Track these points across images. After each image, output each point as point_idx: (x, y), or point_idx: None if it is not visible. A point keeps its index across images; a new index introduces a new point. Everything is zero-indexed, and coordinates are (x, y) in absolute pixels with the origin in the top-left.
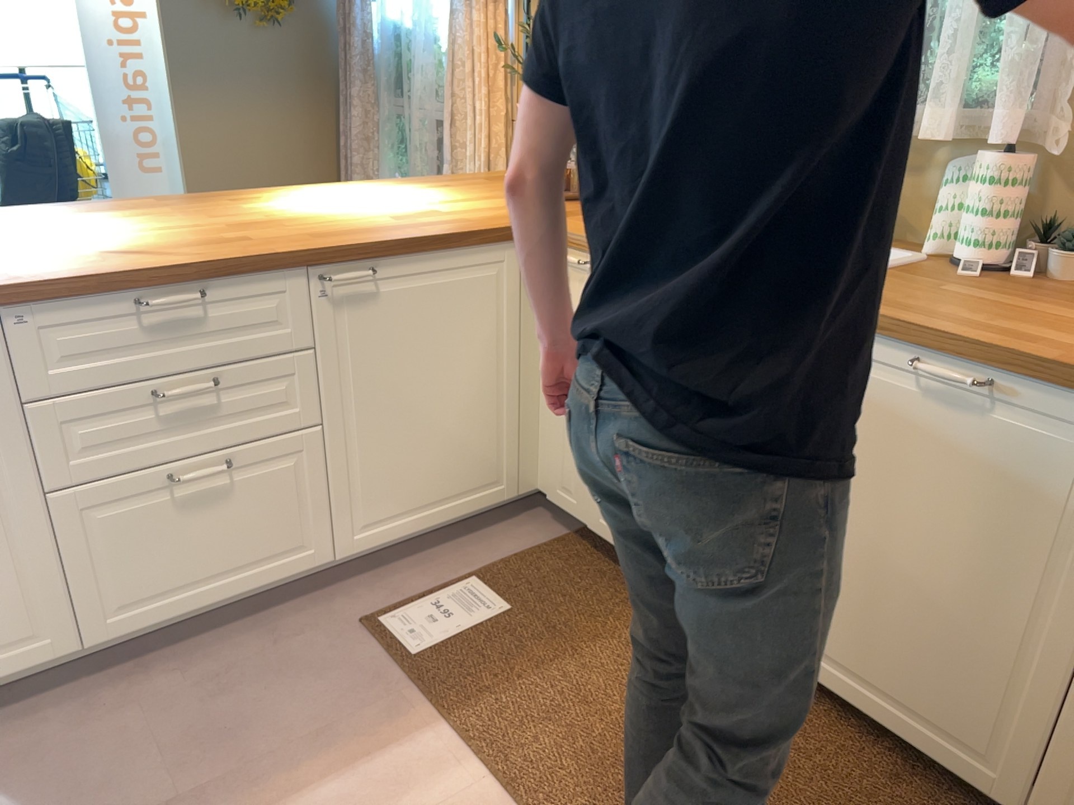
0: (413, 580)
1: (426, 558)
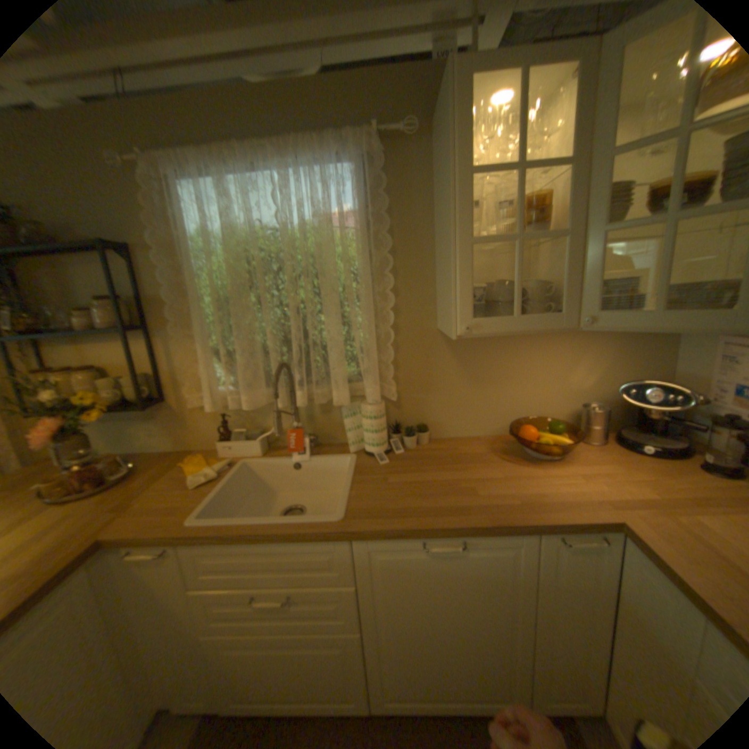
0: None
1: None
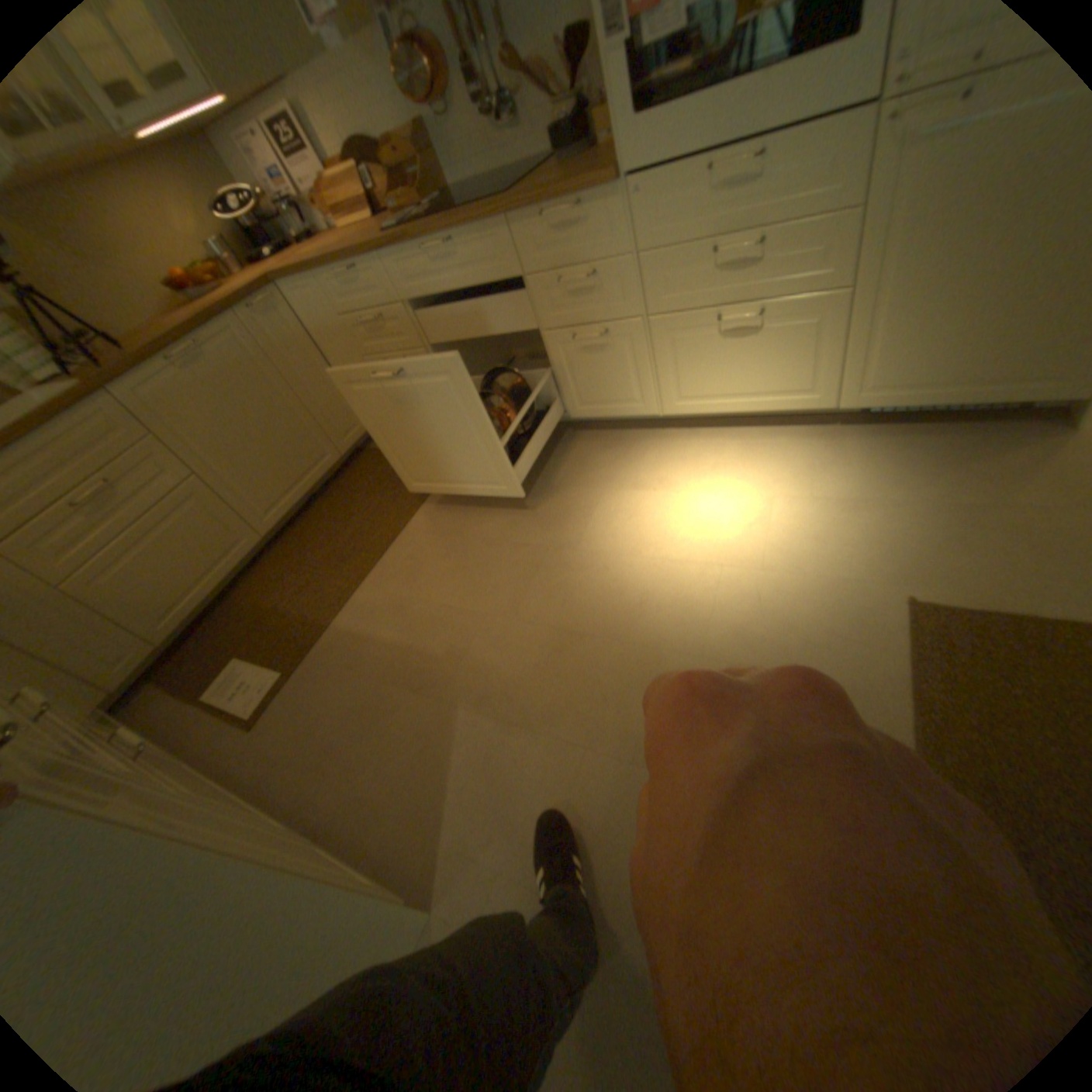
0: (201, 735)
1: (171, 748)
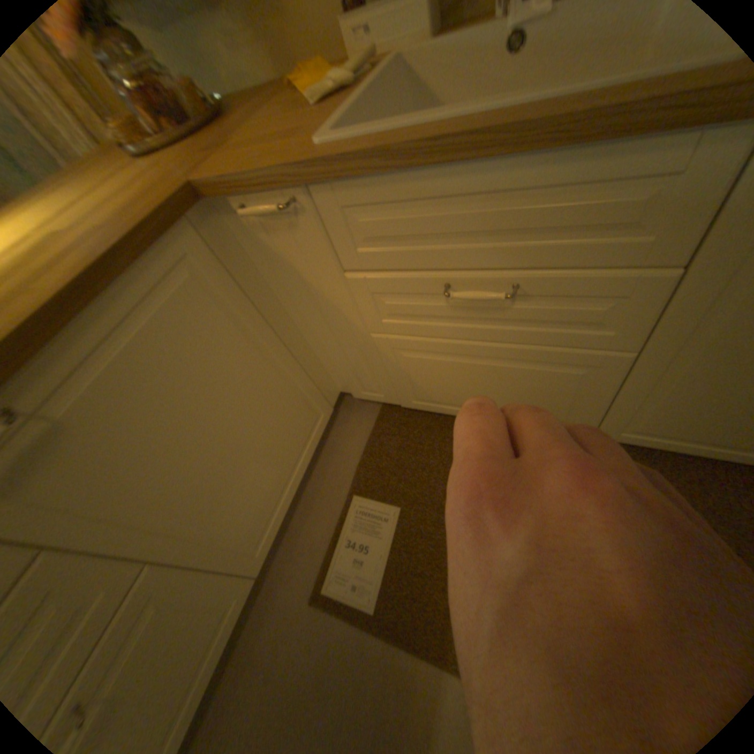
0: (317, 529)
1: (310, 499)
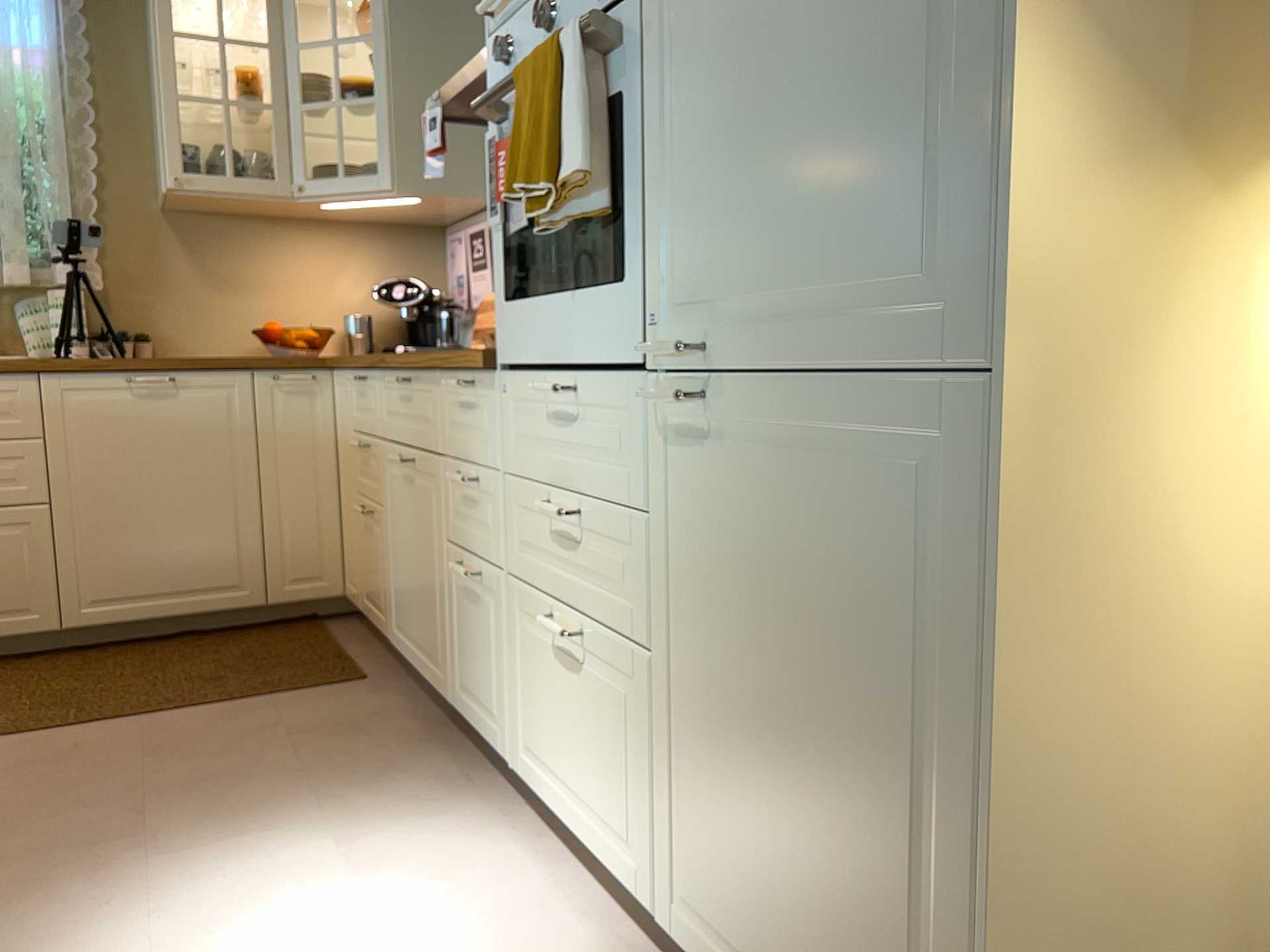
0: None
1: None
